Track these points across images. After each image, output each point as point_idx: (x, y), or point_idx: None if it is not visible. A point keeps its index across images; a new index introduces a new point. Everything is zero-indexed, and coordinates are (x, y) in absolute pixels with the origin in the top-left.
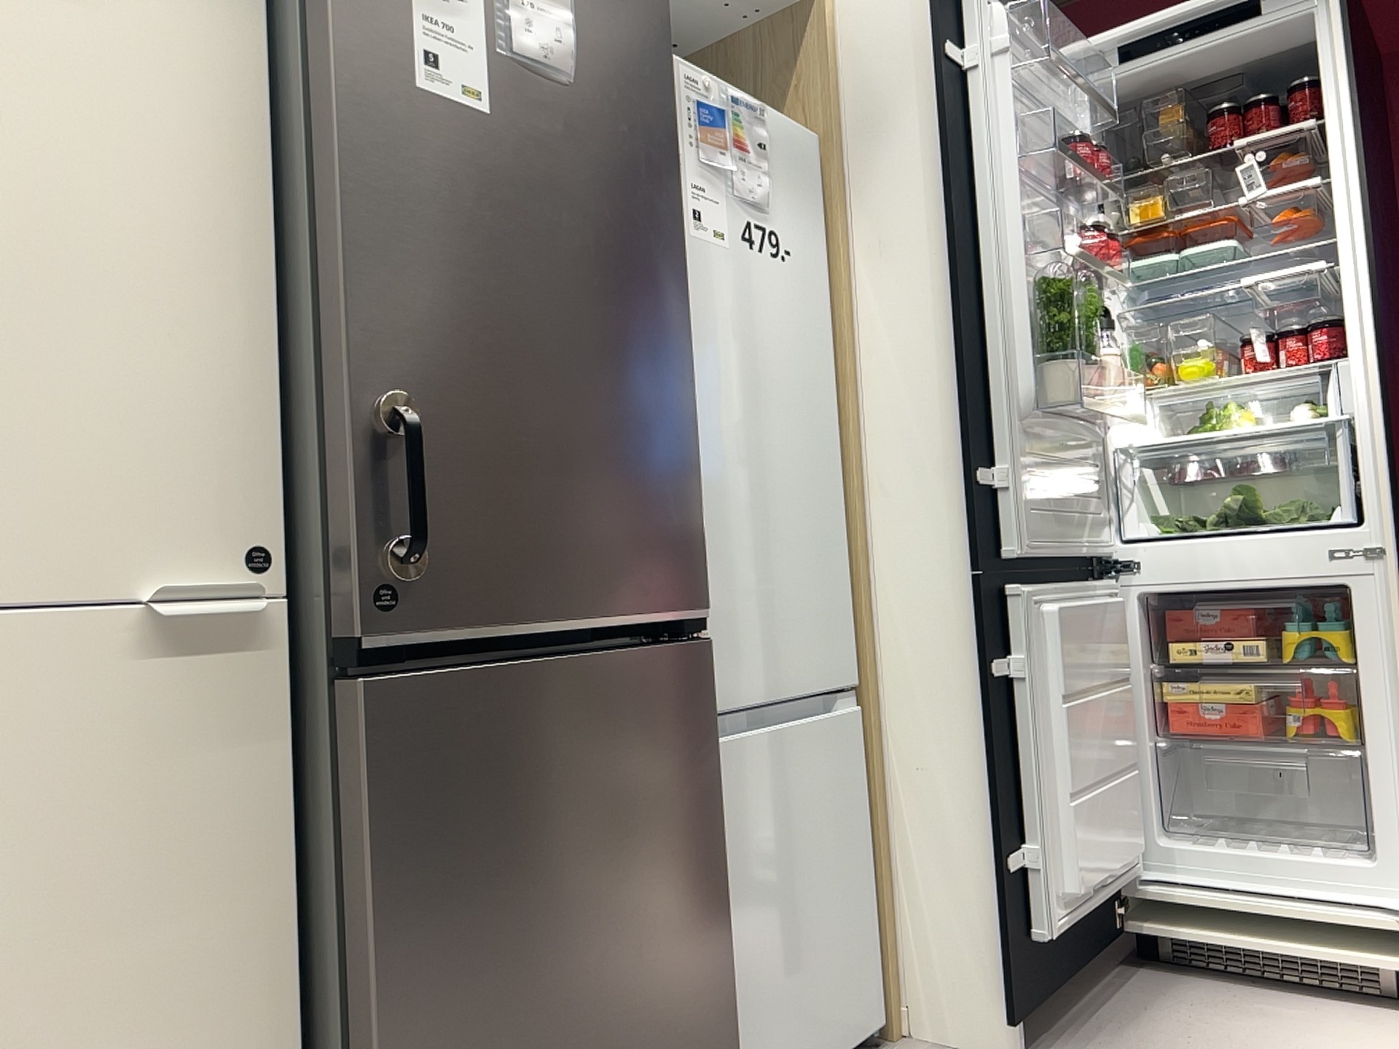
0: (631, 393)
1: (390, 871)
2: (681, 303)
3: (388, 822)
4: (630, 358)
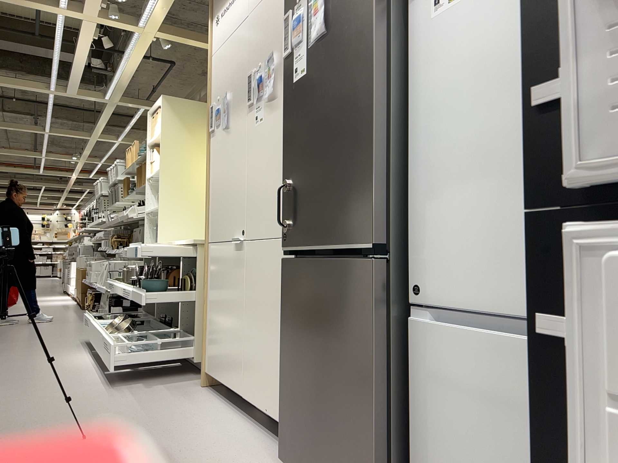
0: (343, 148)
1: (284, 312)
2: (369, 89)
3: (284, 299)
4: (343, 133)
